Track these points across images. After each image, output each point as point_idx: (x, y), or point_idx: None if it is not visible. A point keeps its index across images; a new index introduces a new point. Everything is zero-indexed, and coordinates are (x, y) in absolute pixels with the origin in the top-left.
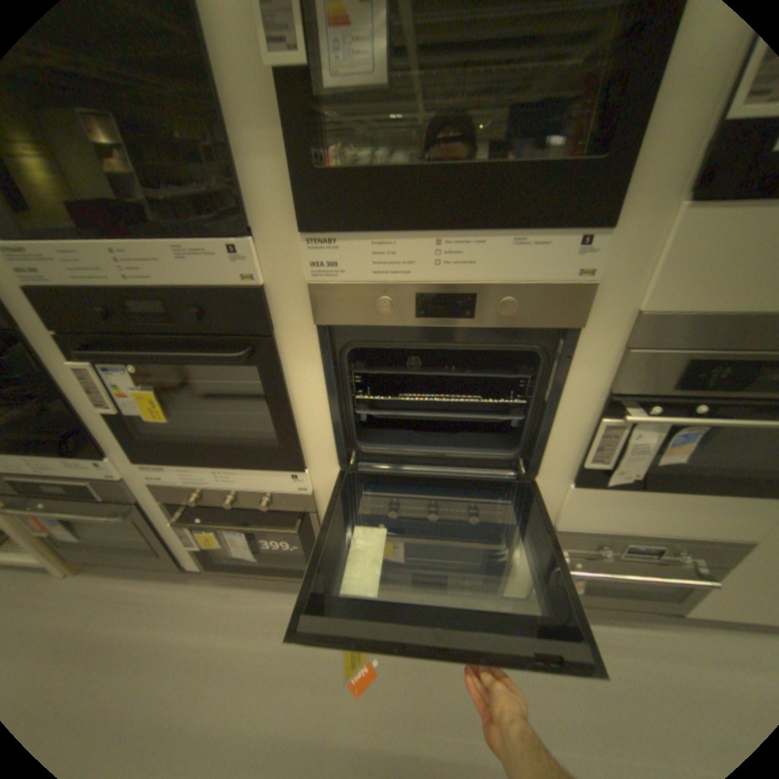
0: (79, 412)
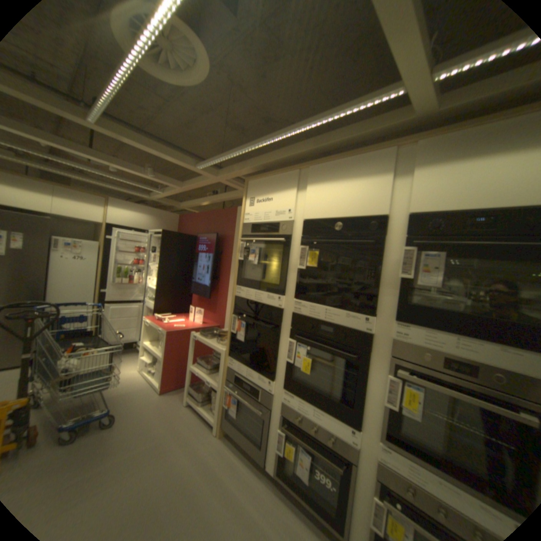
0: (279, 359)
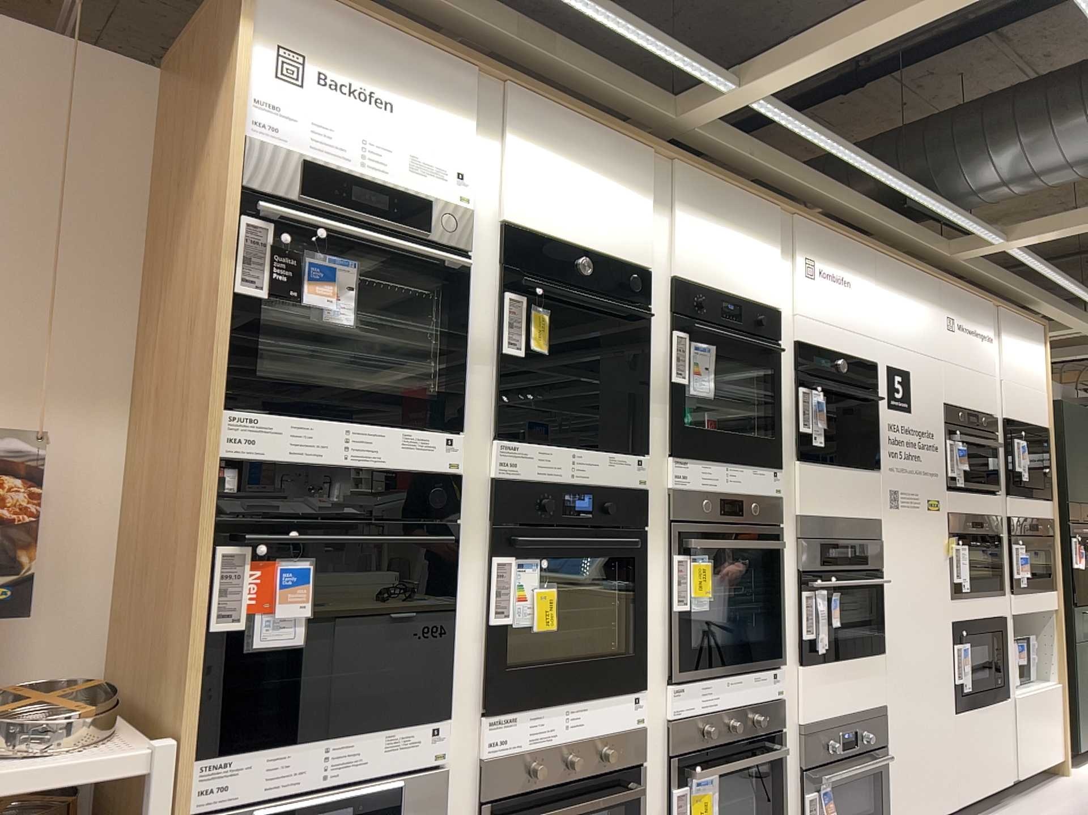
0: (460, 625)
